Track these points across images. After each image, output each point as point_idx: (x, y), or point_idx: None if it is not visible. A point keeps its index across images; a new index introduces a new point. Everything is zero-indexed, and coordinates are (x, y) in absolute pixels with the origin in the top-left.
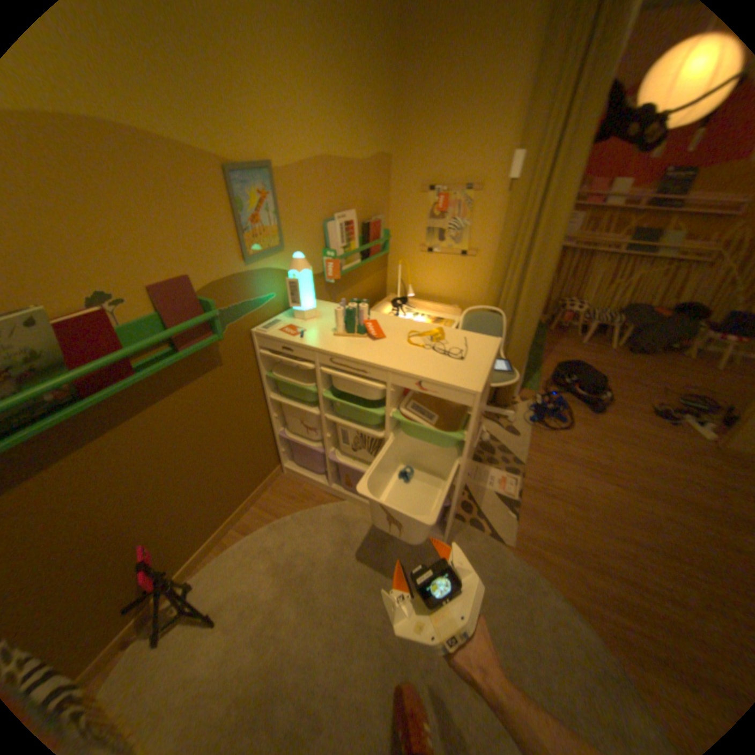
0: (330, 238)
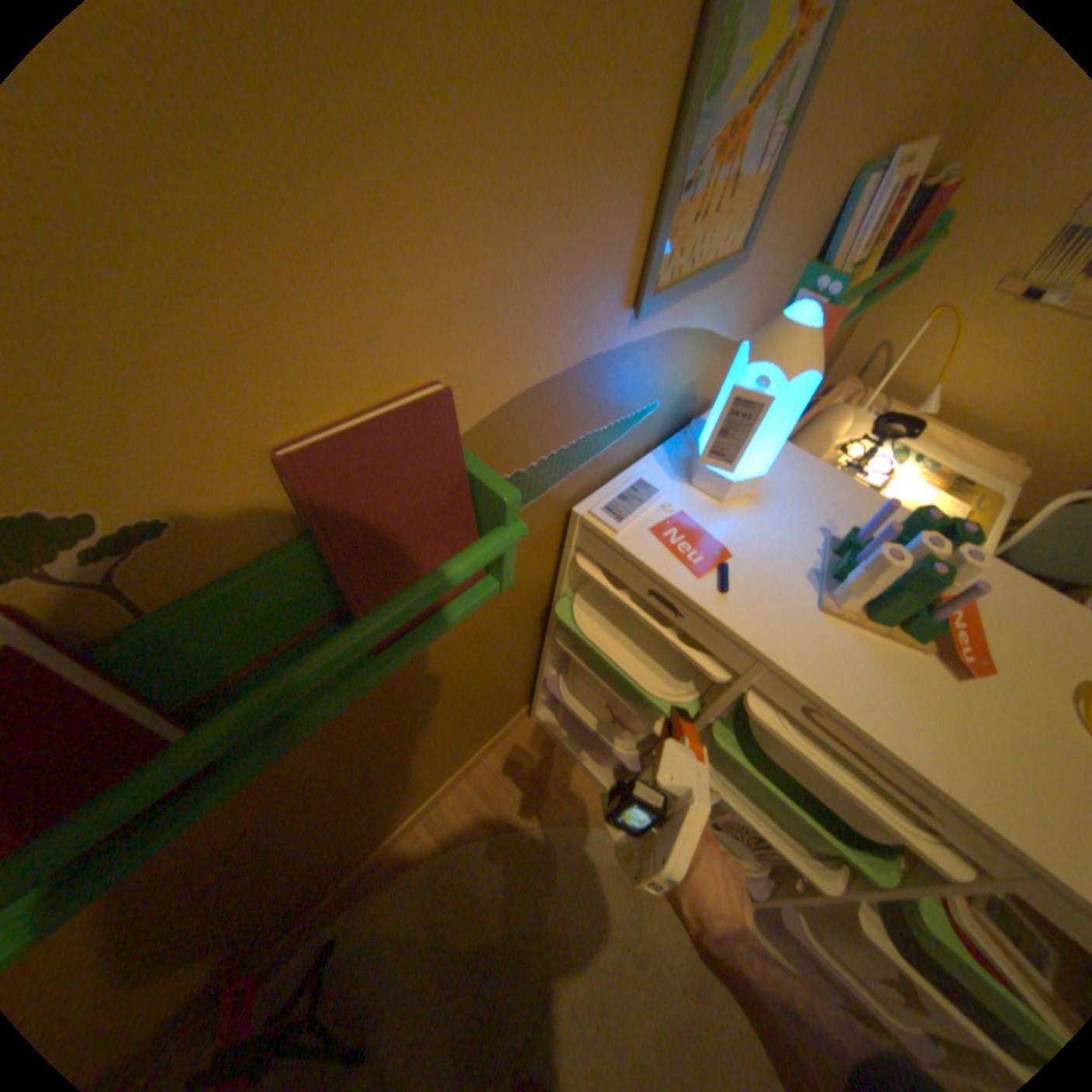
0: (849, 229)
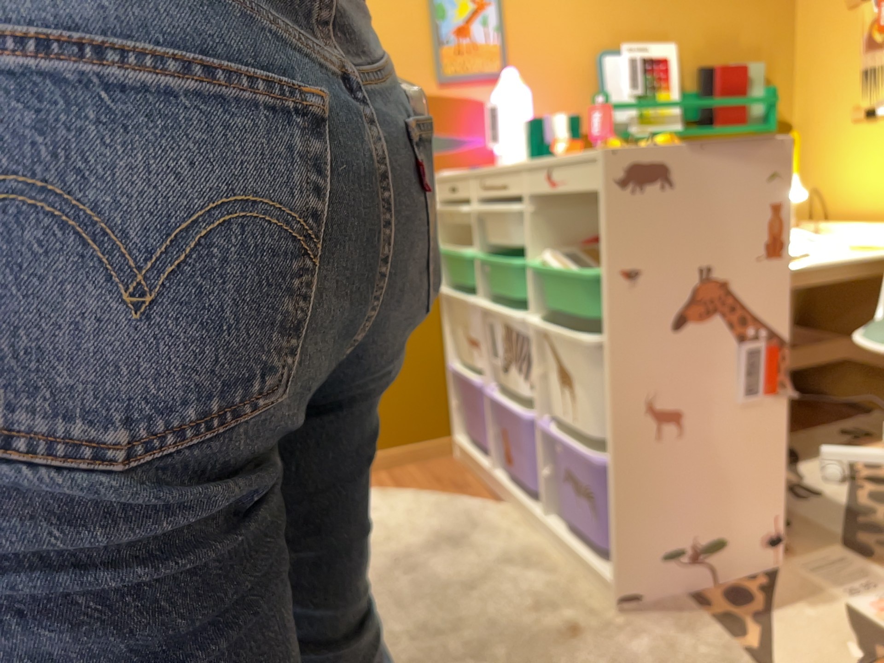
0: (606, 78)
